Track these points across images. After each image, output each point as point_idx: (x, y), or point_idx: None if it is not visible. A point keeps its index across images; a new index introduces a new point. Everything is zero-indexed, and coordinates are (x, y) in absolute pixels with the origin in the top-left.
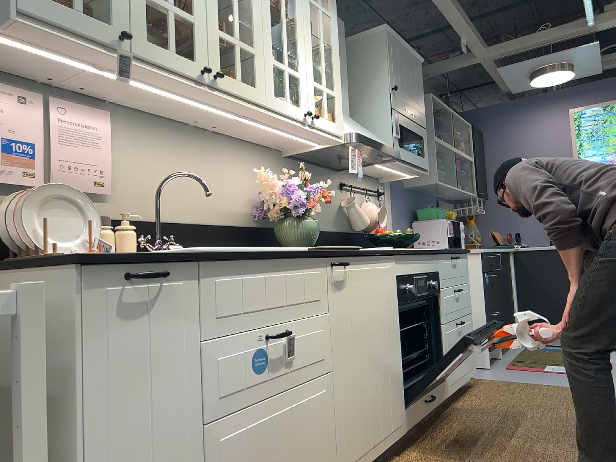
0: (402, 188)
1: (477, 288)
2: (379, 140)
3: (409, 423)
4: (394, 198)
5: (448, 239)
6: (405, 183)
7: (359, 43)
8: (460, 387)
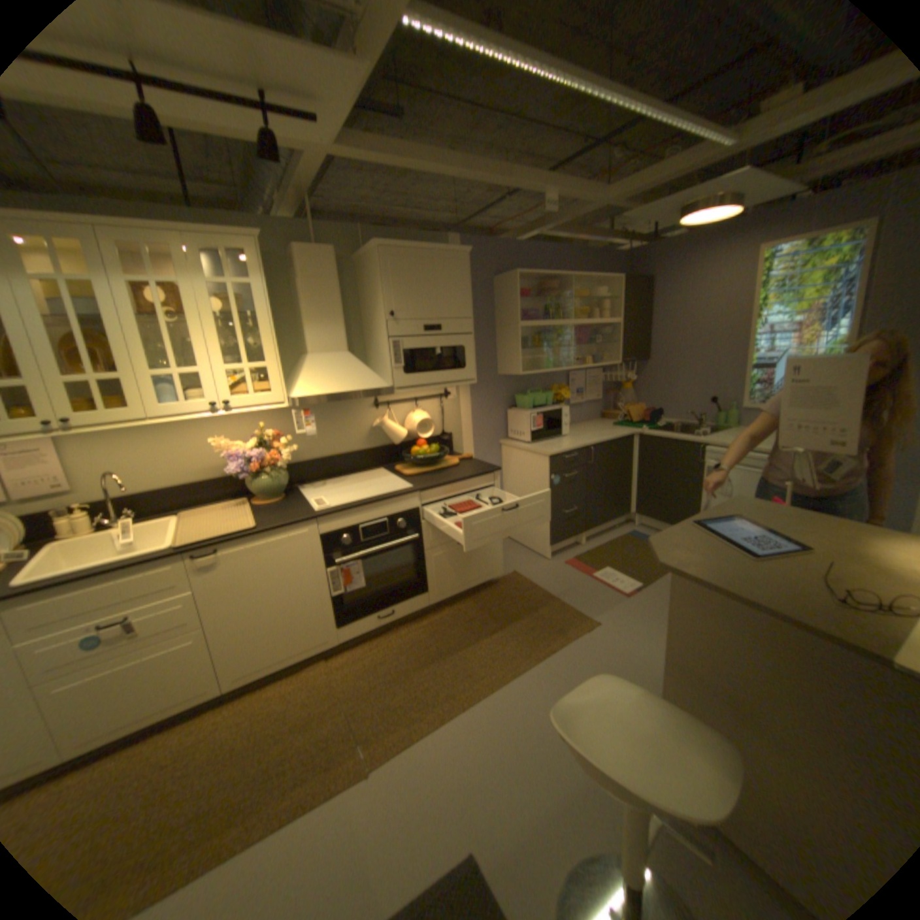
0: (490, 377)
1: (544, 487)
2: (353, 385)
3: (344, 637)
4: (473, 391)
5: (532, 432)
6: (498, 369)
7: (366, 257)
8: (457, 593)
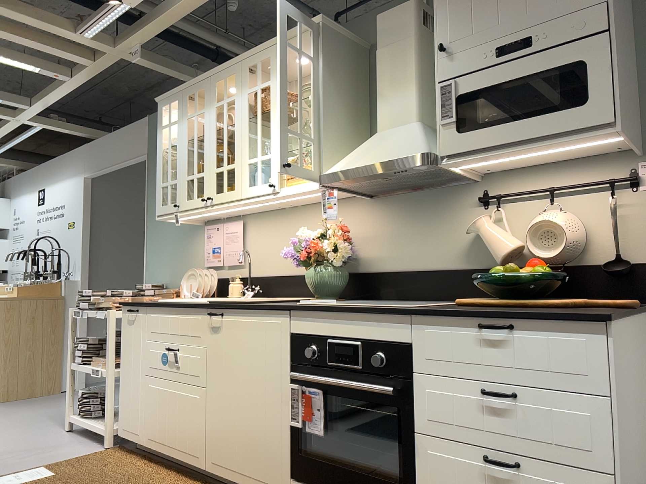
0: None
1: None
2: (382, 157)
3: None
4: None
5: None
6: None
7: None
8: None
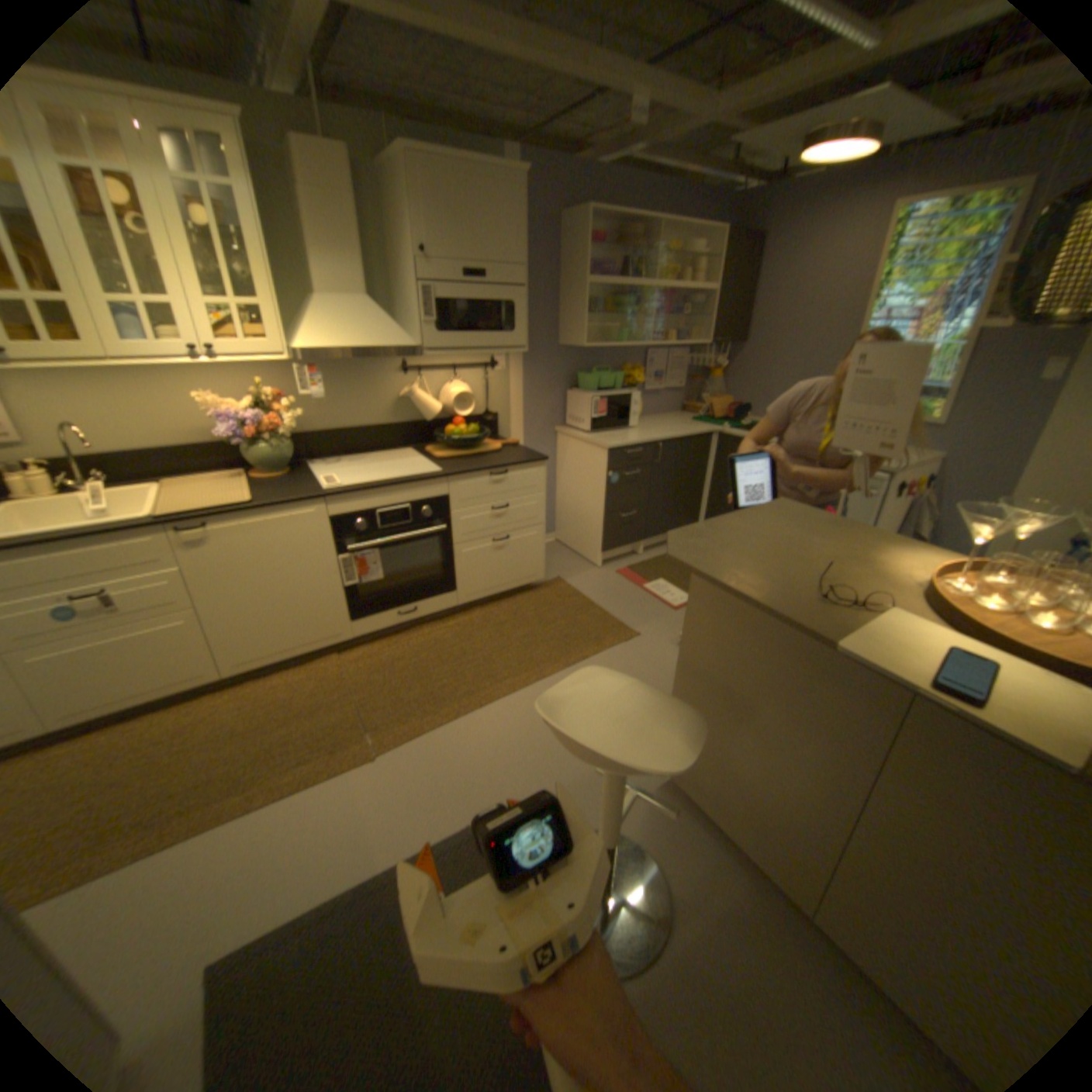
0: (550, 346)
1: (600, 486)
2: (372, 340)
3: (361, 631)
4: (528, 363)
5: (594, 419)
6: (560, 337)
7: (391, 165)
8: (491, 595)
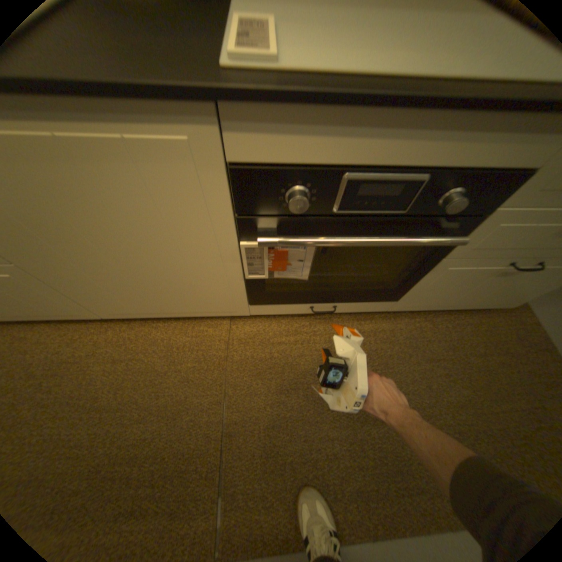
0: None
1: None
2: None
3: (258, 312)
4: None
5: None
6: None
7: None
8: (433, 310)
